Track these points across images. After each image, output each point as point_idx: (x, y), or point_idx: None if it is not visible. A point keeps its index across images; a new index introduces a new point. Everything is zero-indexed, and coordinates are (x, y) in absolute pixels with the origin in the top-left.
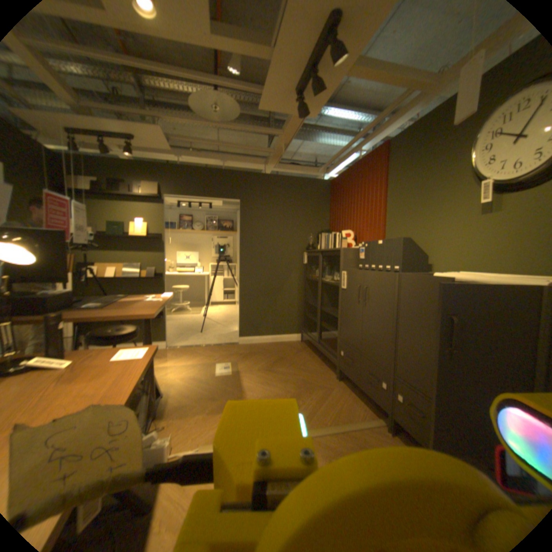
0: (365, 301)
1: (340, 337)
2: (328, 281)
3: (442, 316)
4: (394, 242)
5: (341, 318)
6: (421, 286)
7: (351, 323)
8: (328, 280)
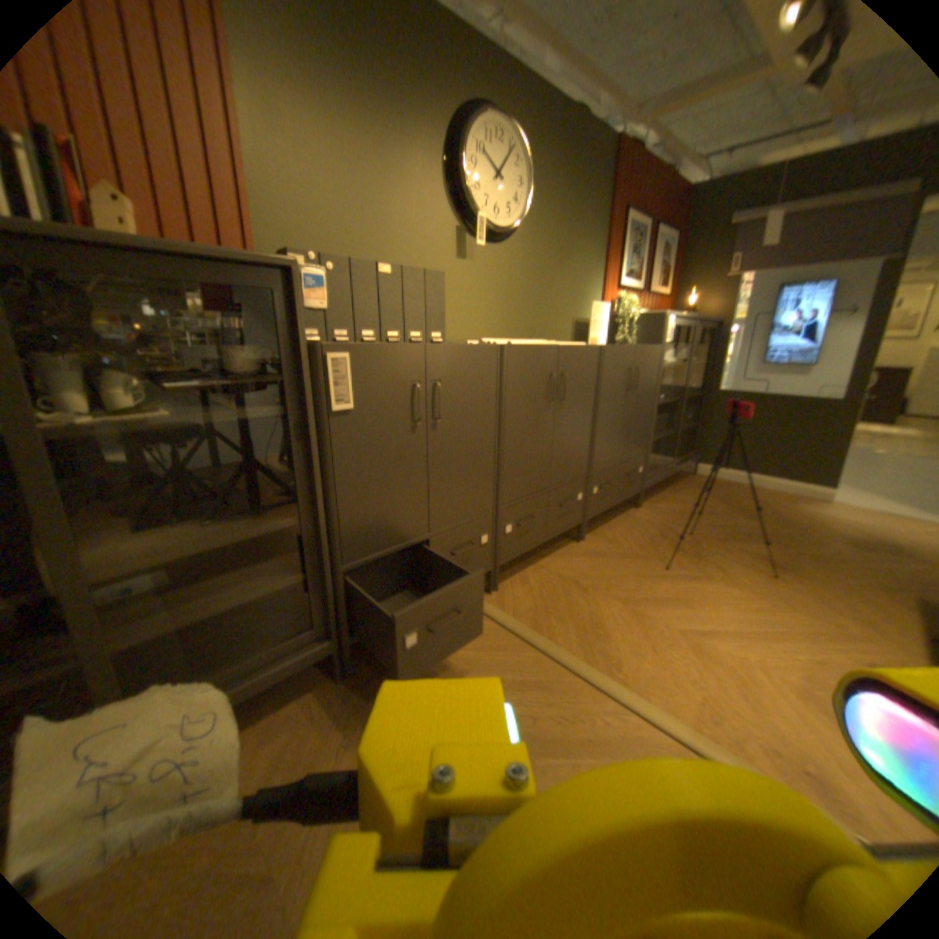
0: (435, 418)
1: (341, 563)
2: (135, 421)
3: (550, 391)
4: (424, 278)
5: (337, 509)
6: (532, 360)
7: (390, 494)
8: (82, 417)
